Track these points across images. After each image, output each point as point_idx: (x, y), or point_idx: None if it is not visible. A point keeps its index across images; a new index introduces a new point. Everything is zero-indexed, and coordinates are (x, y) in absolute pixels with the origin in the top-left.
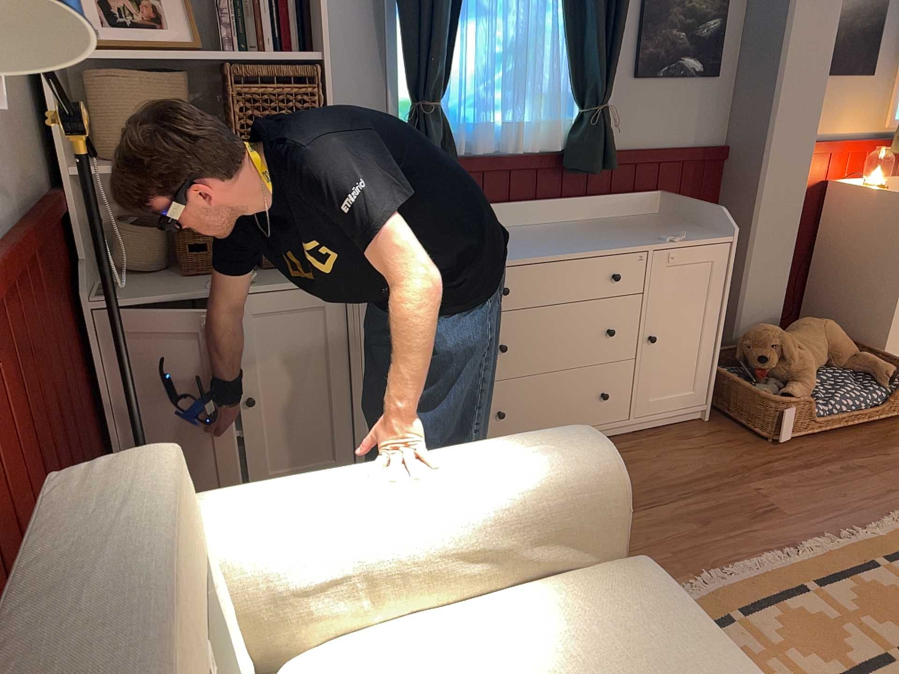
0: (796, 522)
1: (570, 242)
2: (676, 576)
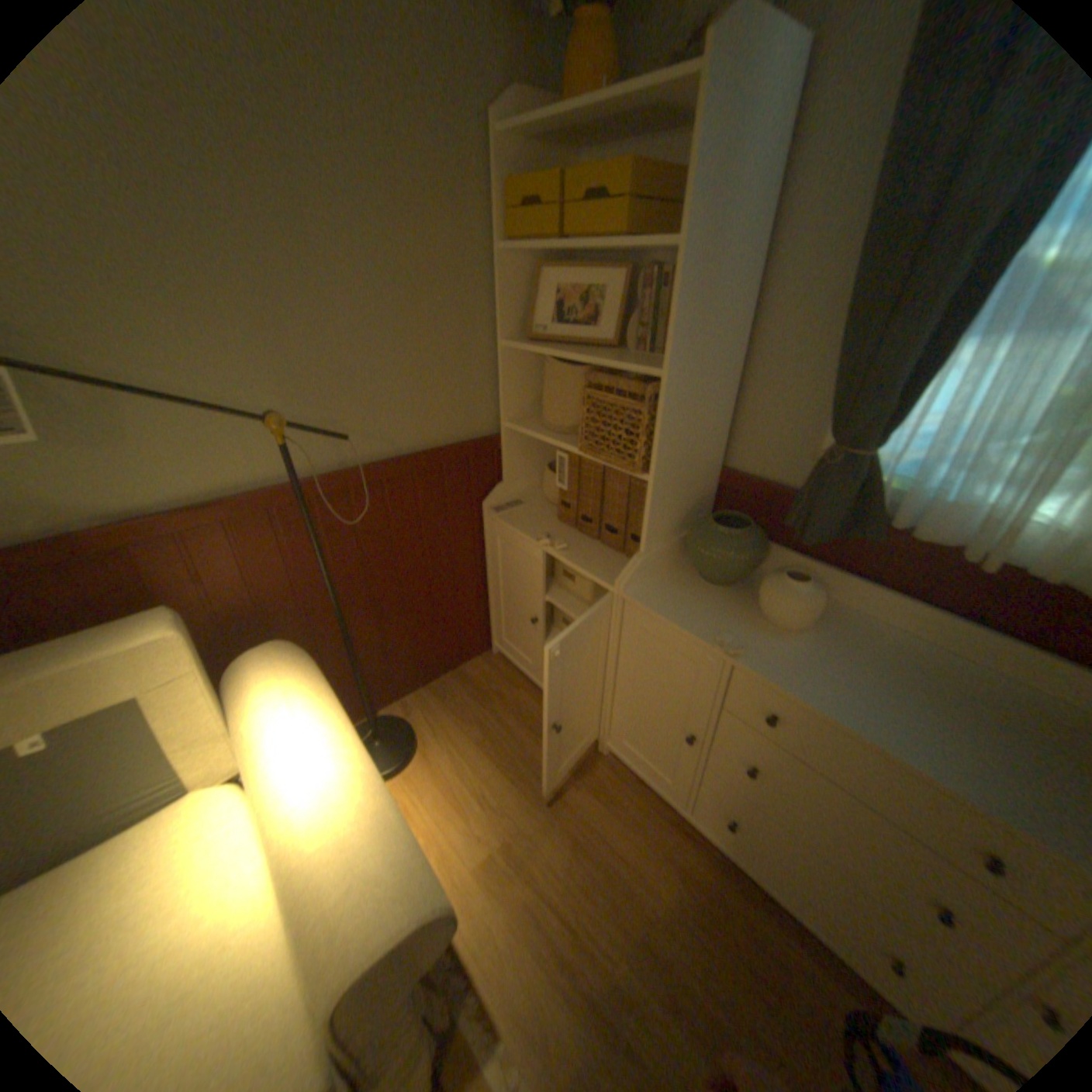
0: None
1: (965, 748)
2: None
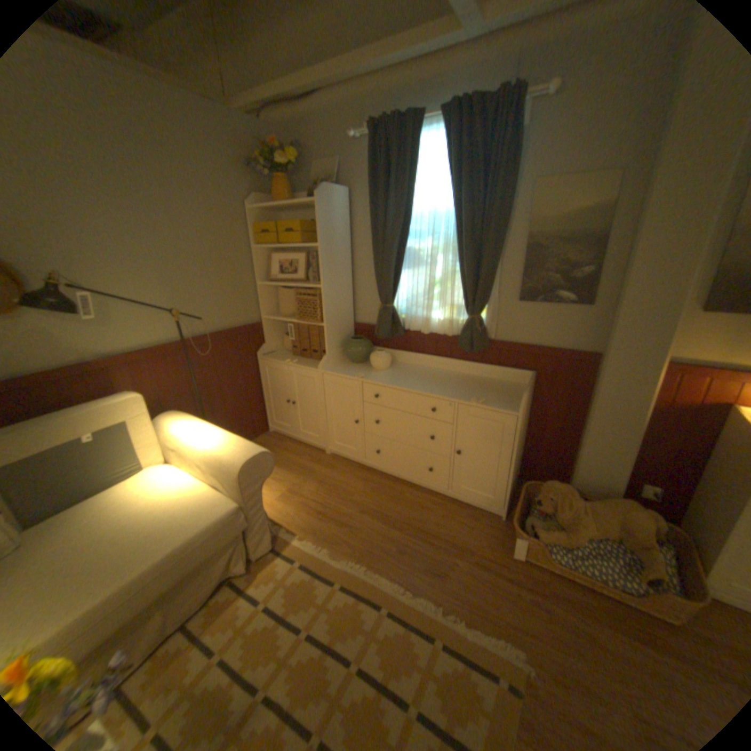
0: (441, 591)
1: (426, 385)
2: (350, 557)
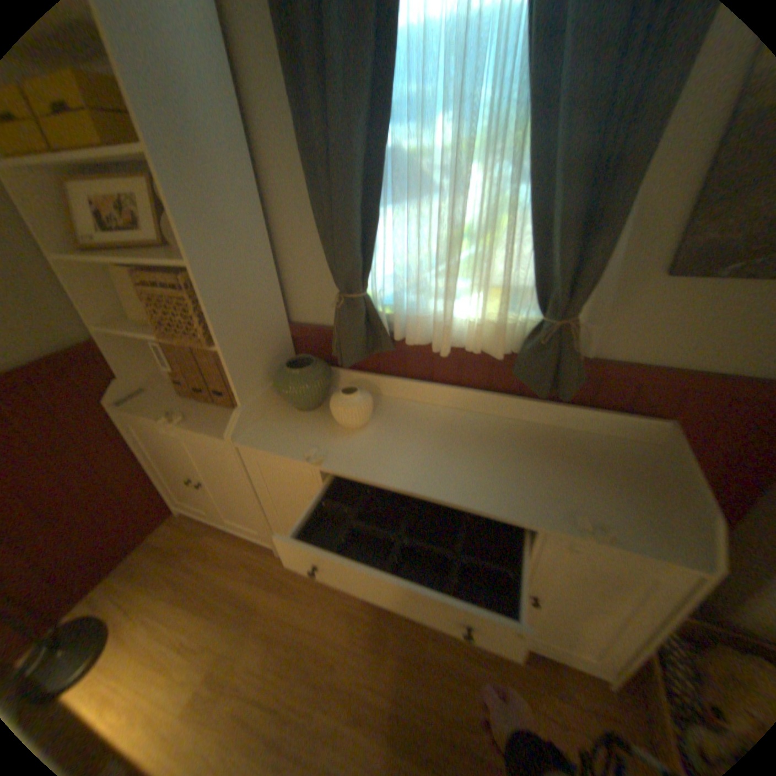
0: None
1: (458, 470)
2: None
